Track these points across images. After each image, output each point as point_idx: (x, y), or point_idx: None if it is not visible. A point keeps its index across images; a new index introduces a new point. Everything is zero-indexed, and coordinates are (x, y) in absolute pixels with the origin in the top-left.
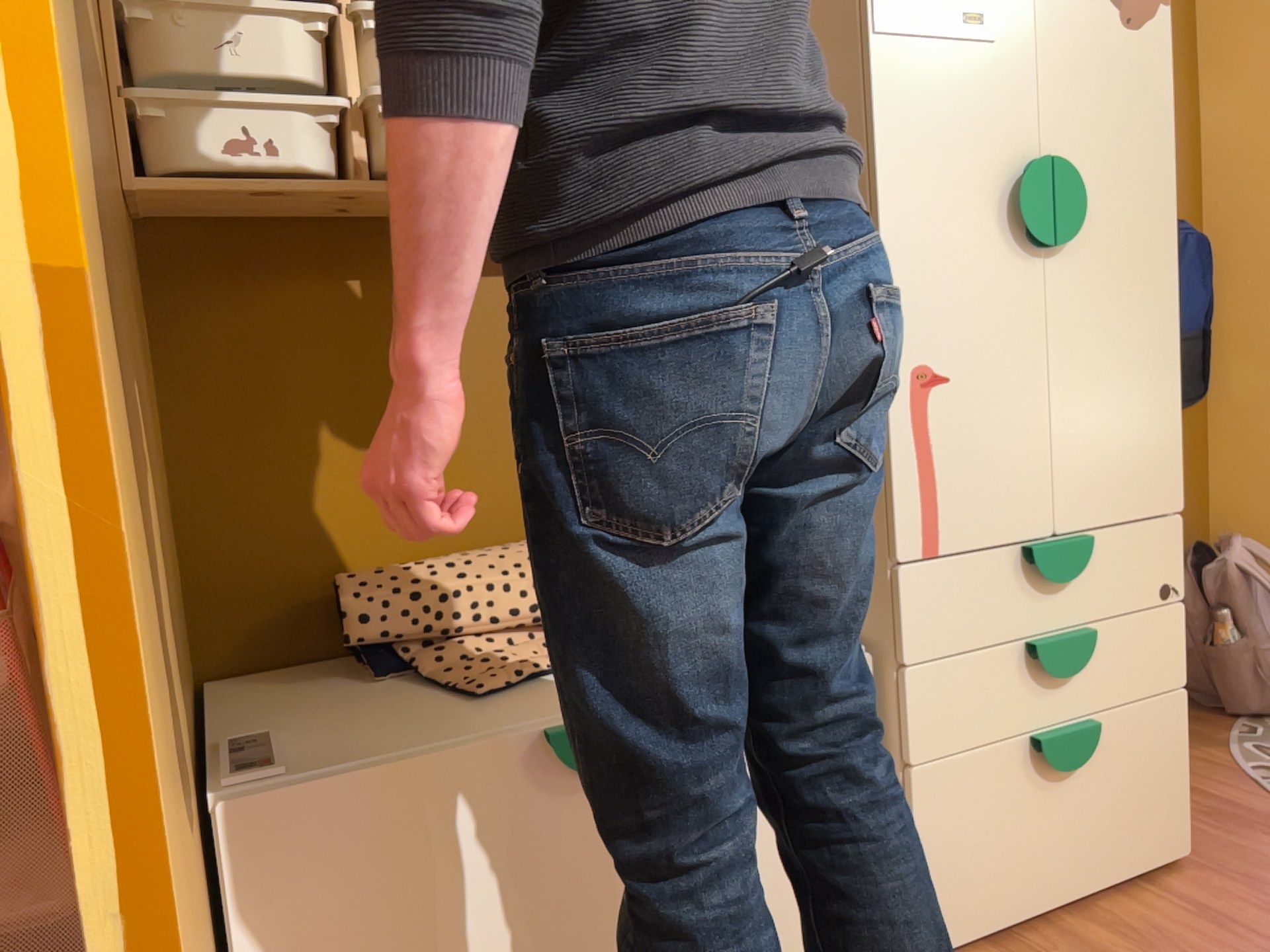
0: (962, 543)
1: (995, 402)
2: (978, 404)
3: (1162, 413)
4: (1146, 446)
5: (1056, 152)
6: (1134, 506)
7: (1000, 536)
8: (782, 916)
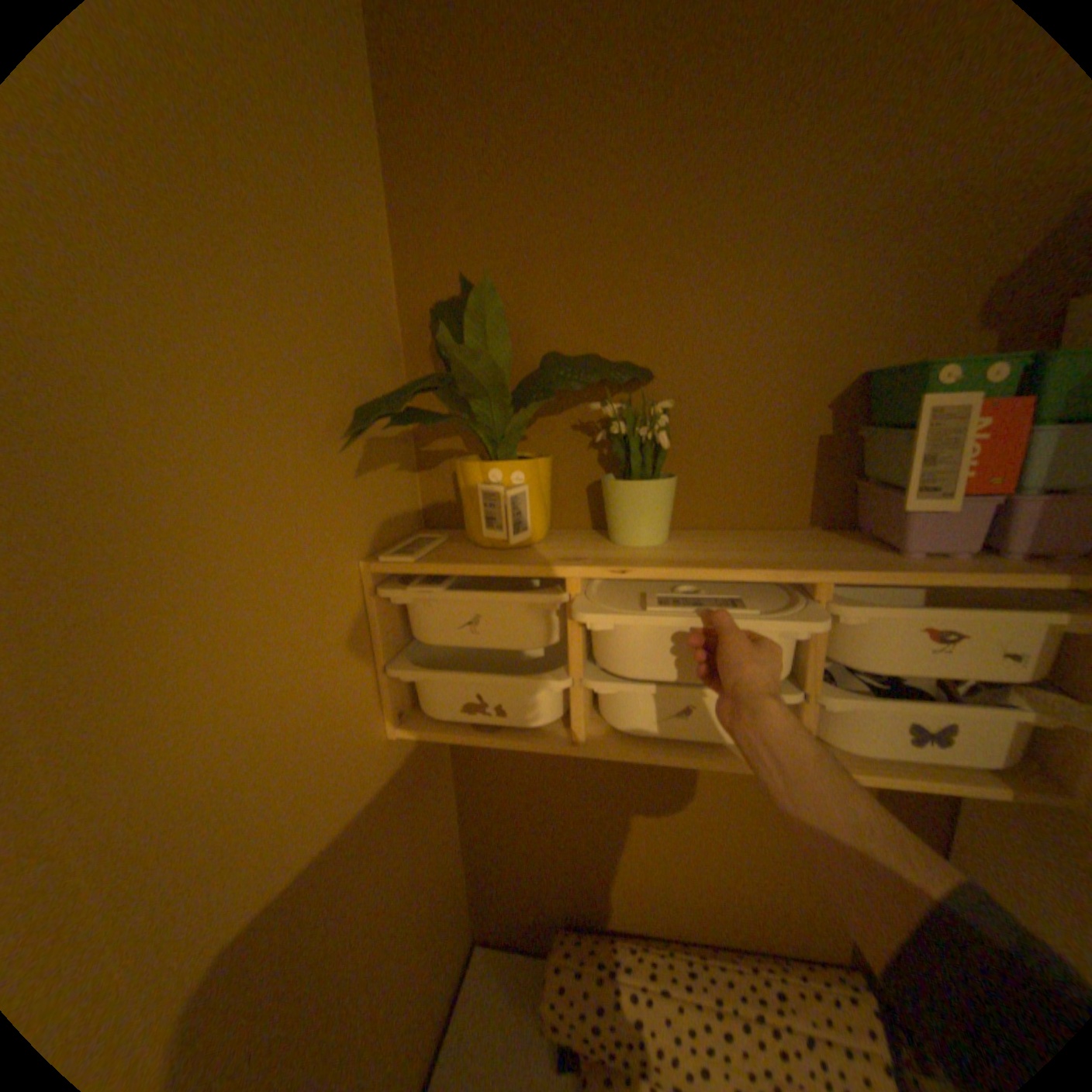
0: None
1: None
2: None
3: None
4: None
5: None
6: None
7: None
8: None
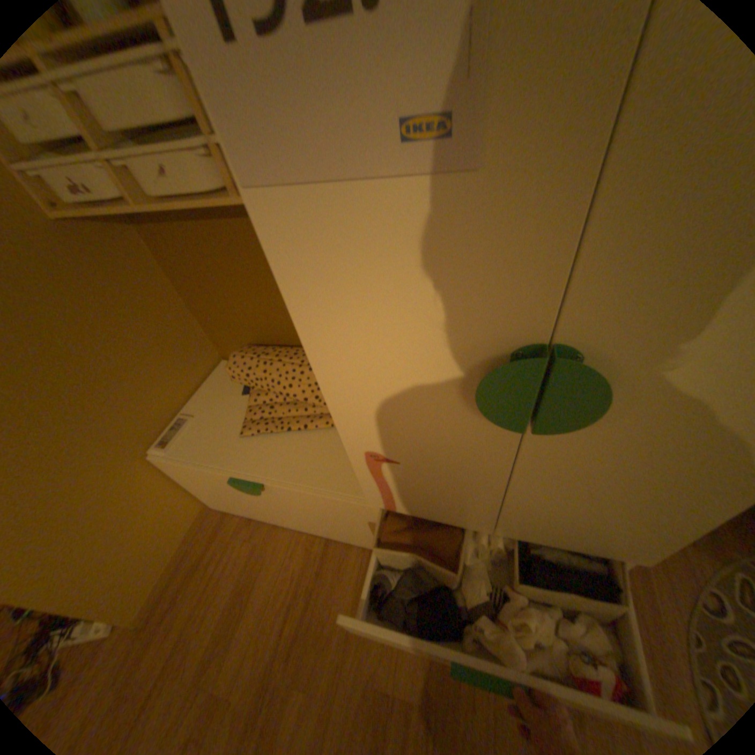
0: (412, 512)
1: (442, 480)
2: (425, 476)
3: (658, 531)
4: (619, 536)
5: (588, 333)
6: (584, 549)
7: (443, 519)
8: (342, 533)
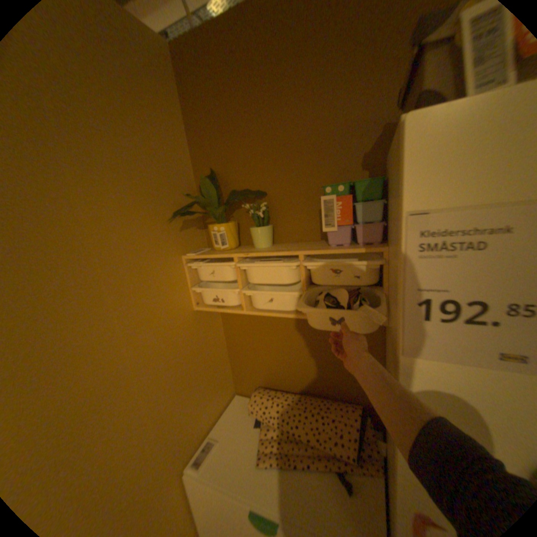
0: None
1: None
2: None
3: None
4: None
5: None
6: None
7: None
8: None
